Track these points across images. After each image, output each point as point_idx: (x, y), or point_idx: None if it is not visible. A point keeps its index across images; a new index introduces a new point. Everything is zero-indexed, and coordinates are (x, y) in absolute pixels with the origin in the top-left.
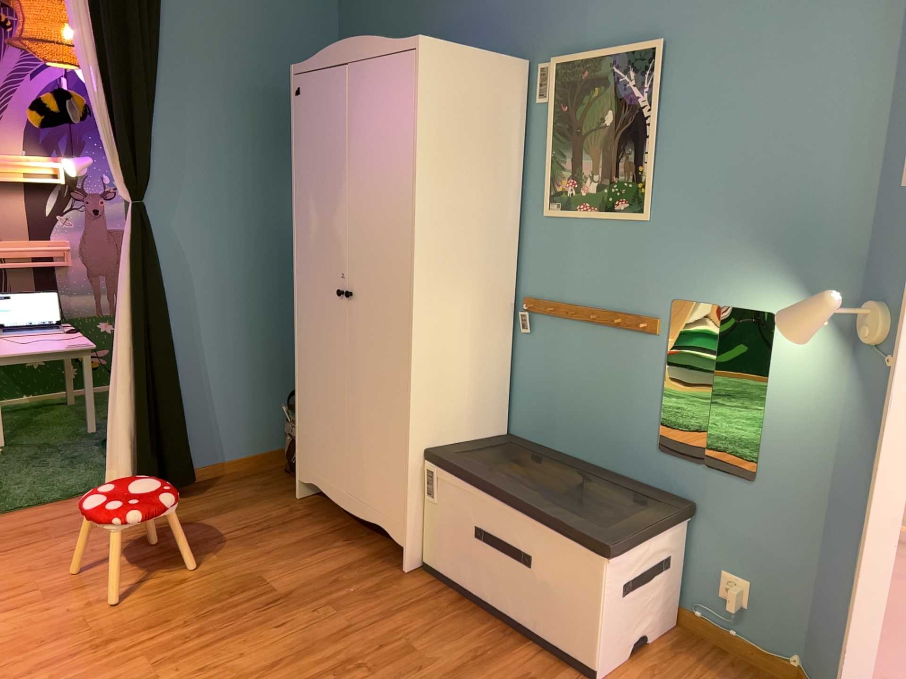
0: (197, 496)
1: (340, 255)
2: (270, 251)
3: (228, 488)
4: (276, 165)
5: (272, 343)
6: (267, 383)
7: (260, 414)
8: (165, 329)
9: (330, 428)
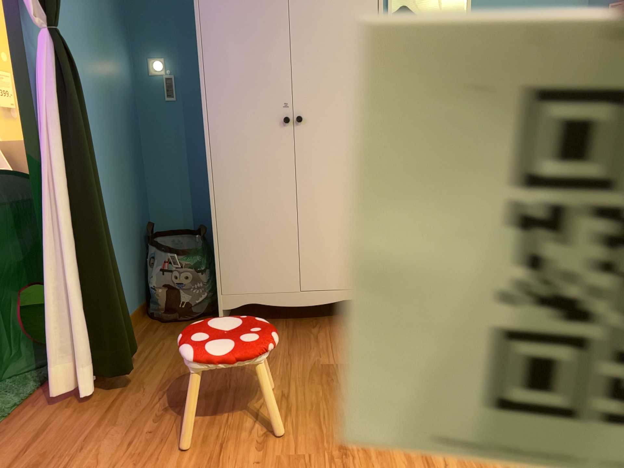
0: (135, 359)
1: (280, 89)
2: (112, 110)
3: (149, 344)
4: (104, 22)
5: (123, 203)
6: (125, 243)
7: (126, 274)
8: (96, 183)
9: (273, 243)
